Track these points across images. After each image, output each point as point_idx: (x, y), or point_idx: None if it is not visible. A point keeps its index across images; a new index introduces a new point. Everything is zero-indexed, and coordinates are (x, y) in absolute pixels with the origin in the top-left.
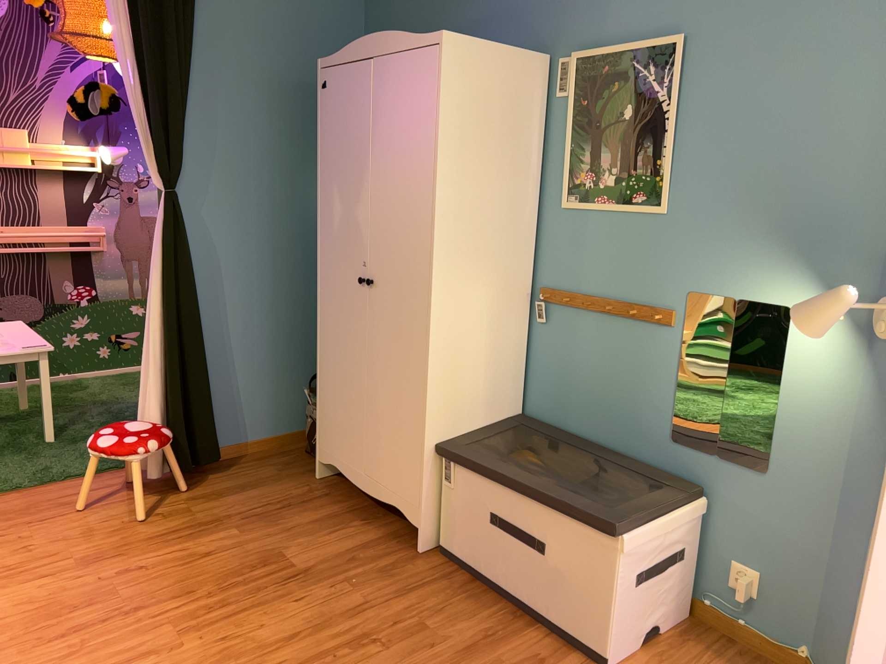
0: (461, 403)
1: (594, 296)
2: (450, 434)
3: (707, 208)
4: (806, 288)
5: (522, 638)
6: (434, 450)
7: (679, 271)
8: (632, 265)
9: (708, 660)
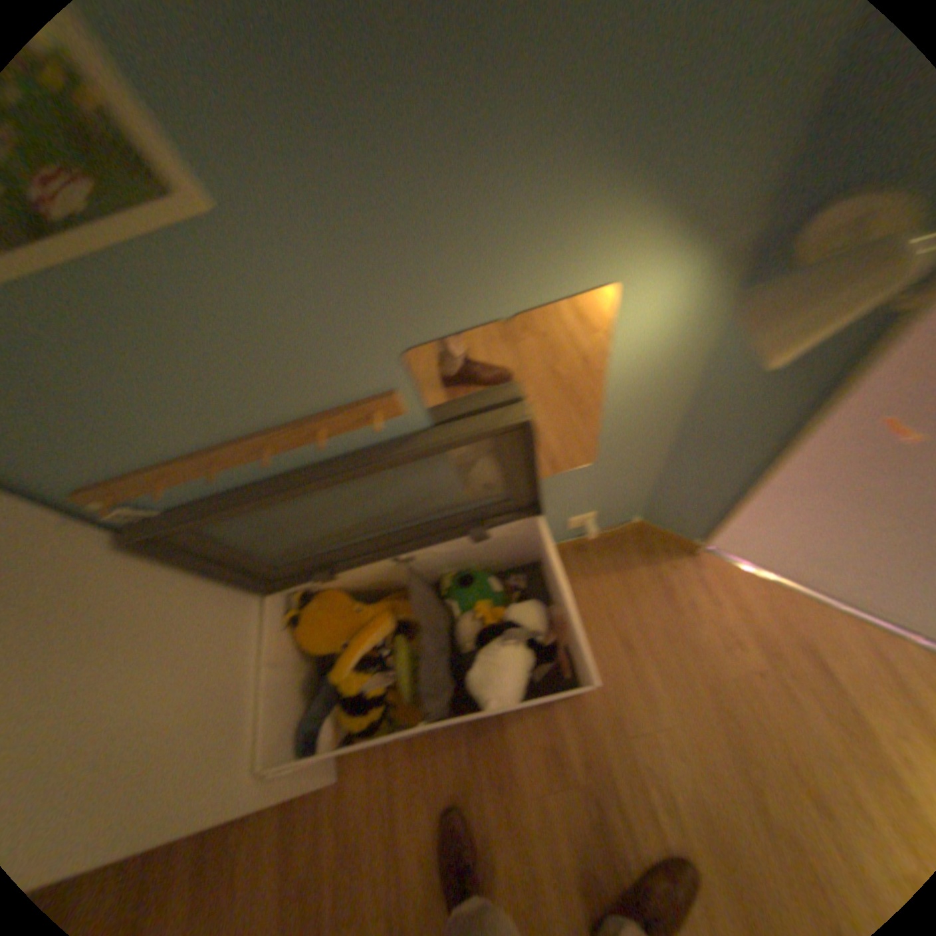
0: (208, 725)
1: (207, 443)
2: (247, 758)
3: (337, 116)
4: (647, 228)
5: (513, 747)
6: (255, 789)
7: (358, 320)
8: (234, 360)
9: (598, 586)
